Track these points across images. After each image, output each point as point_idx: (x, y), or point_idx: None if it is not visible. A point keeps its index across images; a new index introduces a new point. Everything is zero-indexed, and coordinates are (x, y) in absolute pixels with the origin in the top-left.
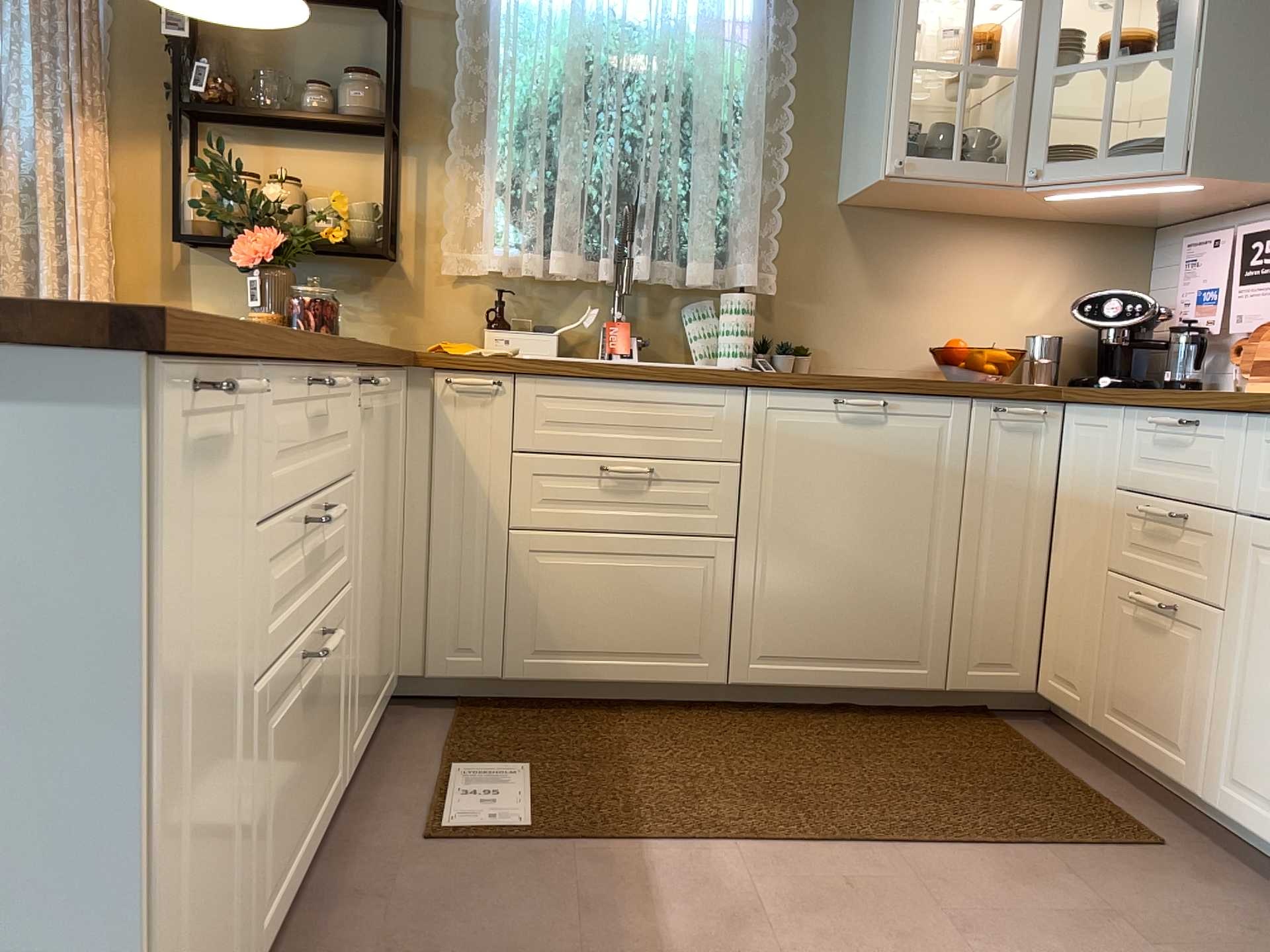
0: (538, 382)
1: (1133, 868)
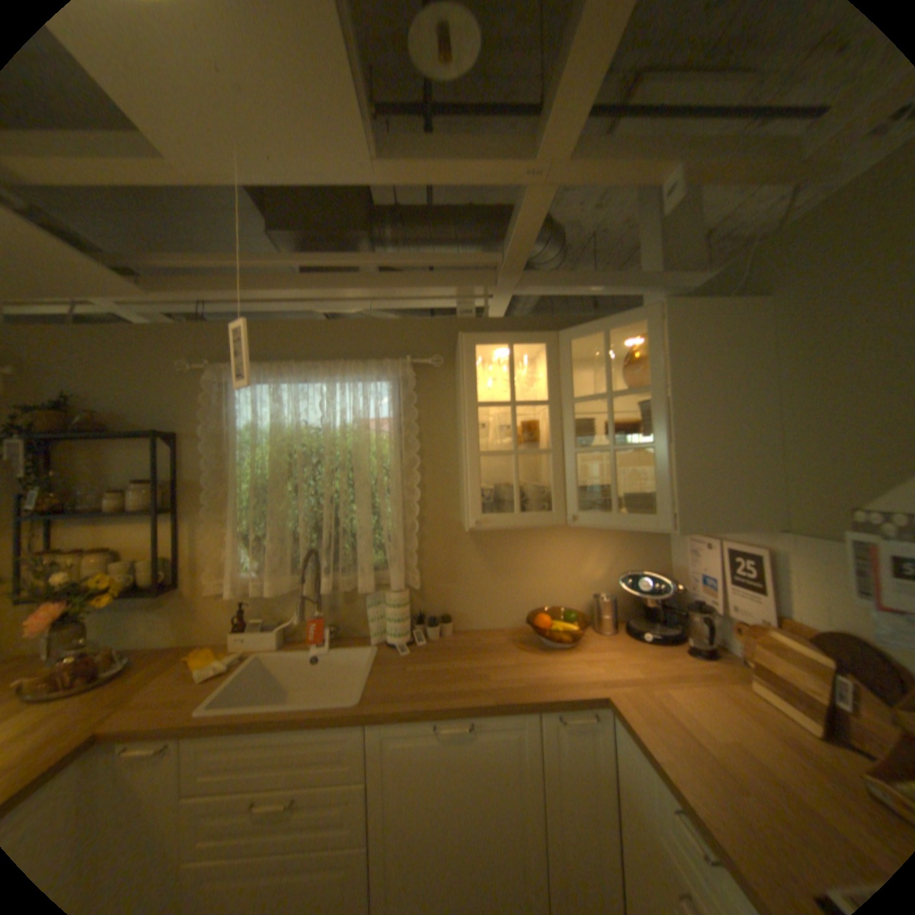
0: (198, 742)
1: None
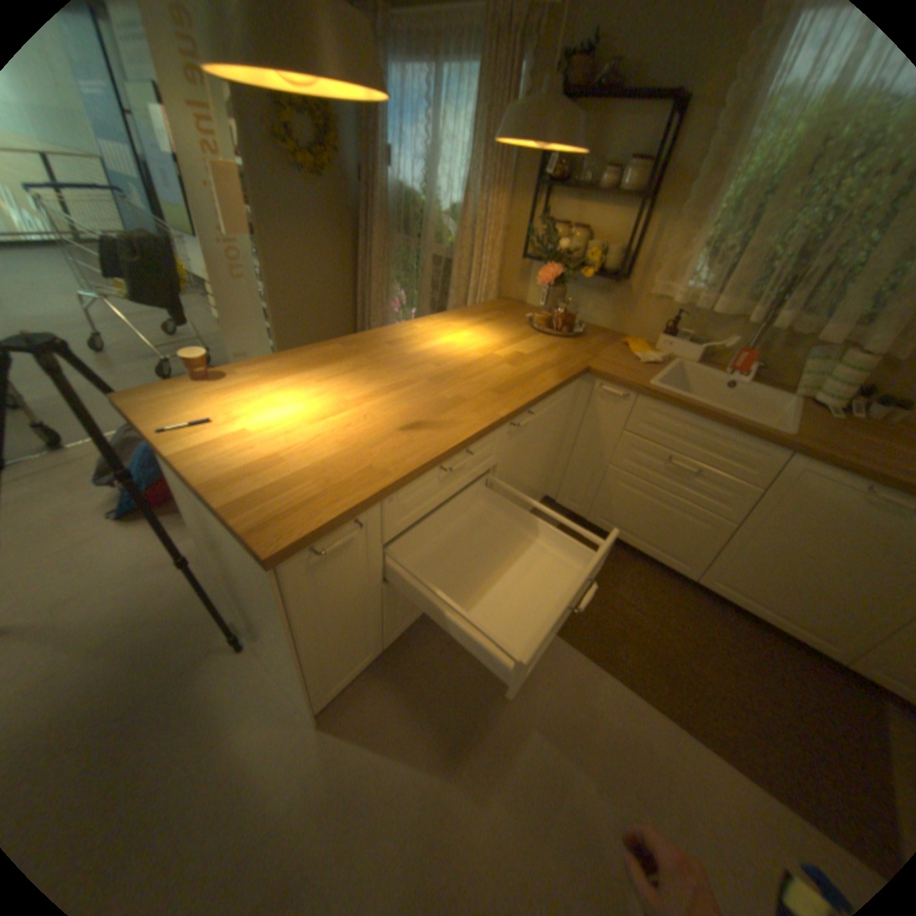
0: (651, 402)
1: None
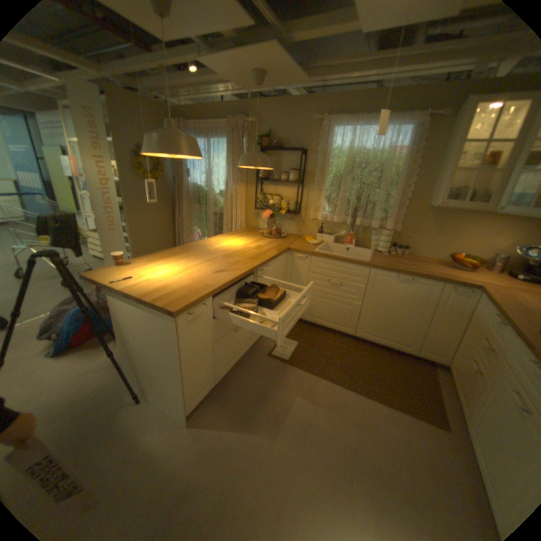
0: (316, 258)
1: (432, 434)
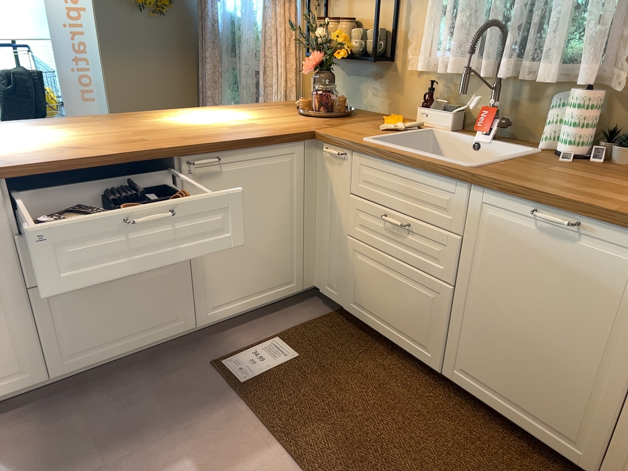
0: (361, 156)
1: None
